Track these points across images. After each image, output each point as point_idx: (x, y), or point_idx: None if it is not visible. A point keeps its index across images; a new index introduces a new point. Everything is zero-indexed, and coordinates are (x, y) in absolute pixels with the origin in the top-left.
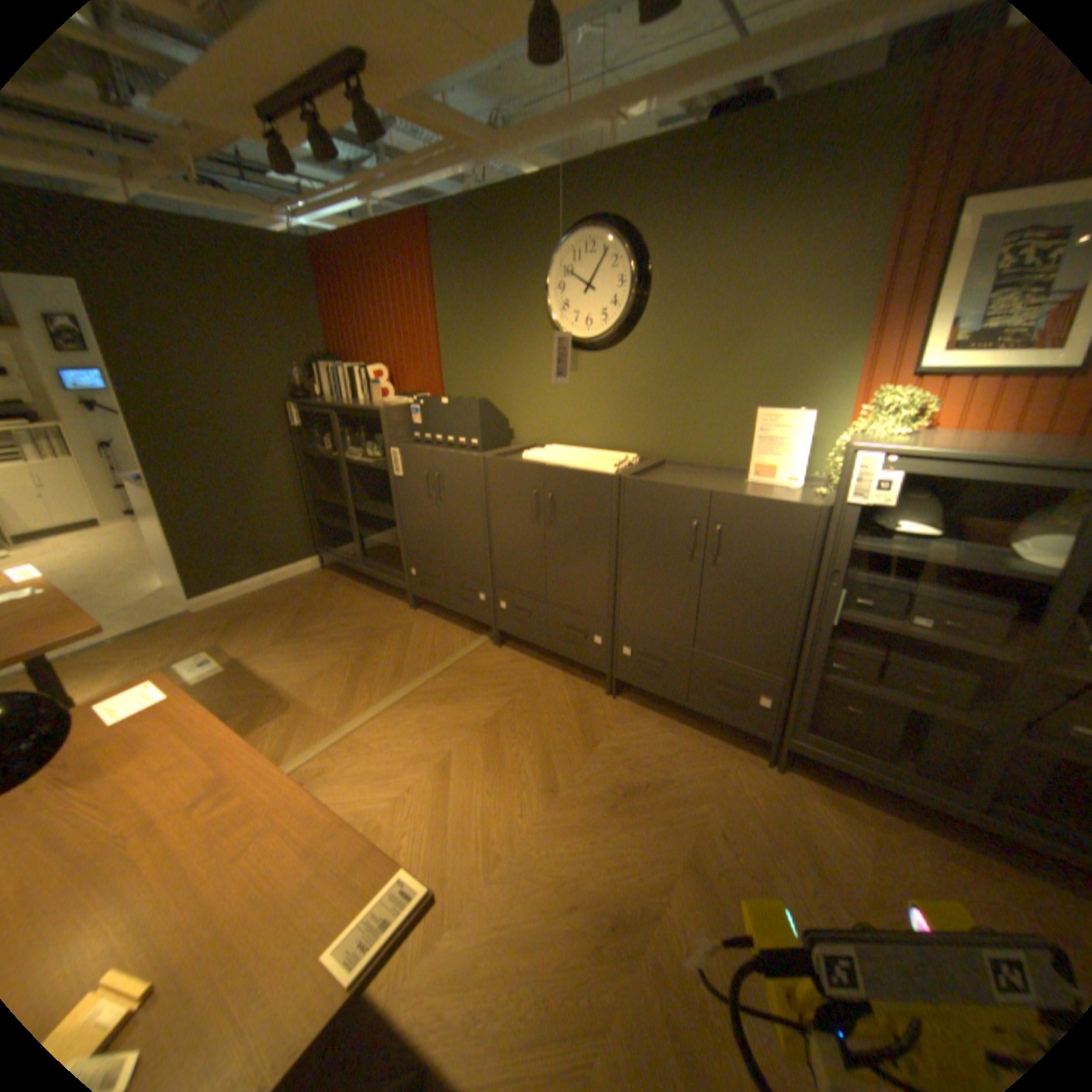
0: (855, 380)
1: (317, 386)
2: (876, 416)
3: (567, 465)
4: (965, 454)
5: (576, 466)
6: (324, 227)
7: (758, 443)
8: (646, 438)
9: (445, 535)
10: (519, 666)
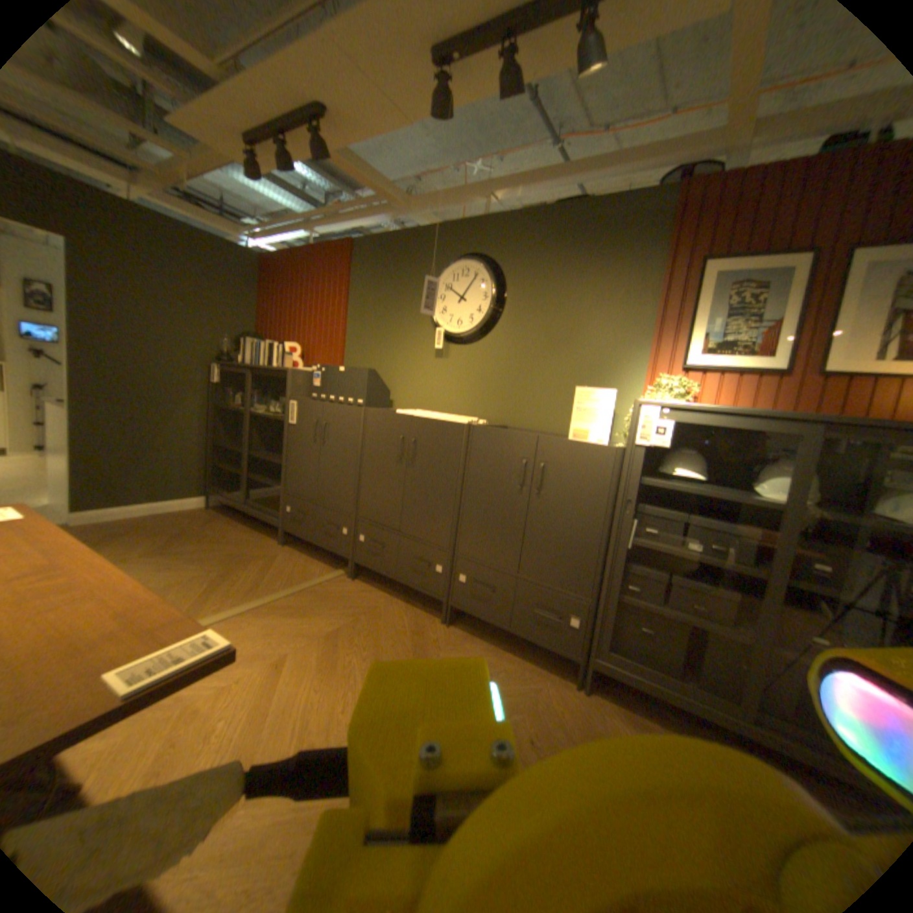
0: (644, 371)
1: (241, 356)
2: (658, 390)
3: (431, 416)
4: (714, 405)
5: (437, 417)
6: (274, 249)
7: (576, 411)
8: (495, 409)
9: (322, 473)
10: (368, 594)
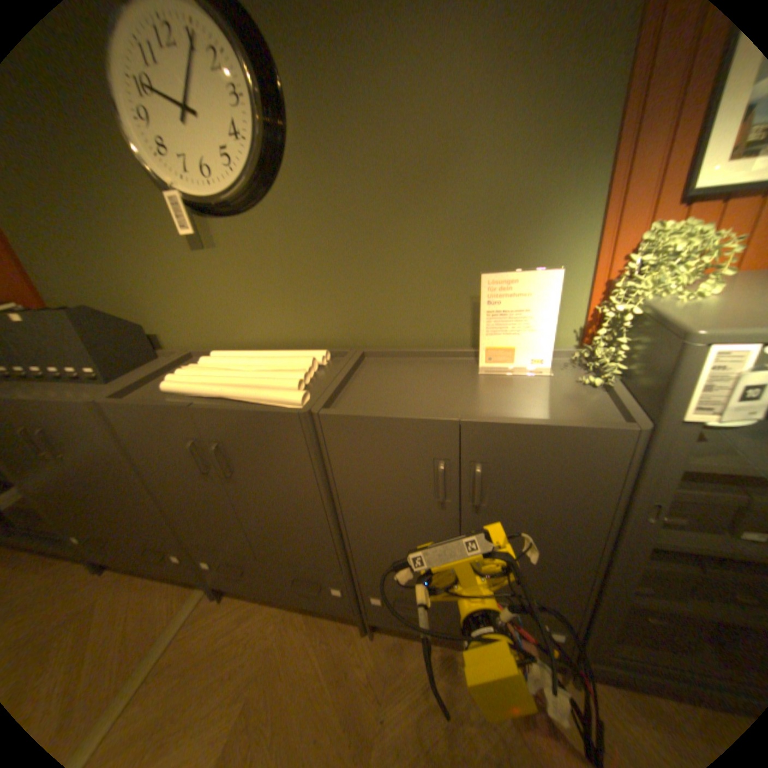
0: (595, 218)
1: None
2: (660, 268)
3: (228, 394)
4: None
5: (240, 395)
6: None
7: (485, 321)
8: (333, 325)
9: (92, 499)
10: (247, 627)
